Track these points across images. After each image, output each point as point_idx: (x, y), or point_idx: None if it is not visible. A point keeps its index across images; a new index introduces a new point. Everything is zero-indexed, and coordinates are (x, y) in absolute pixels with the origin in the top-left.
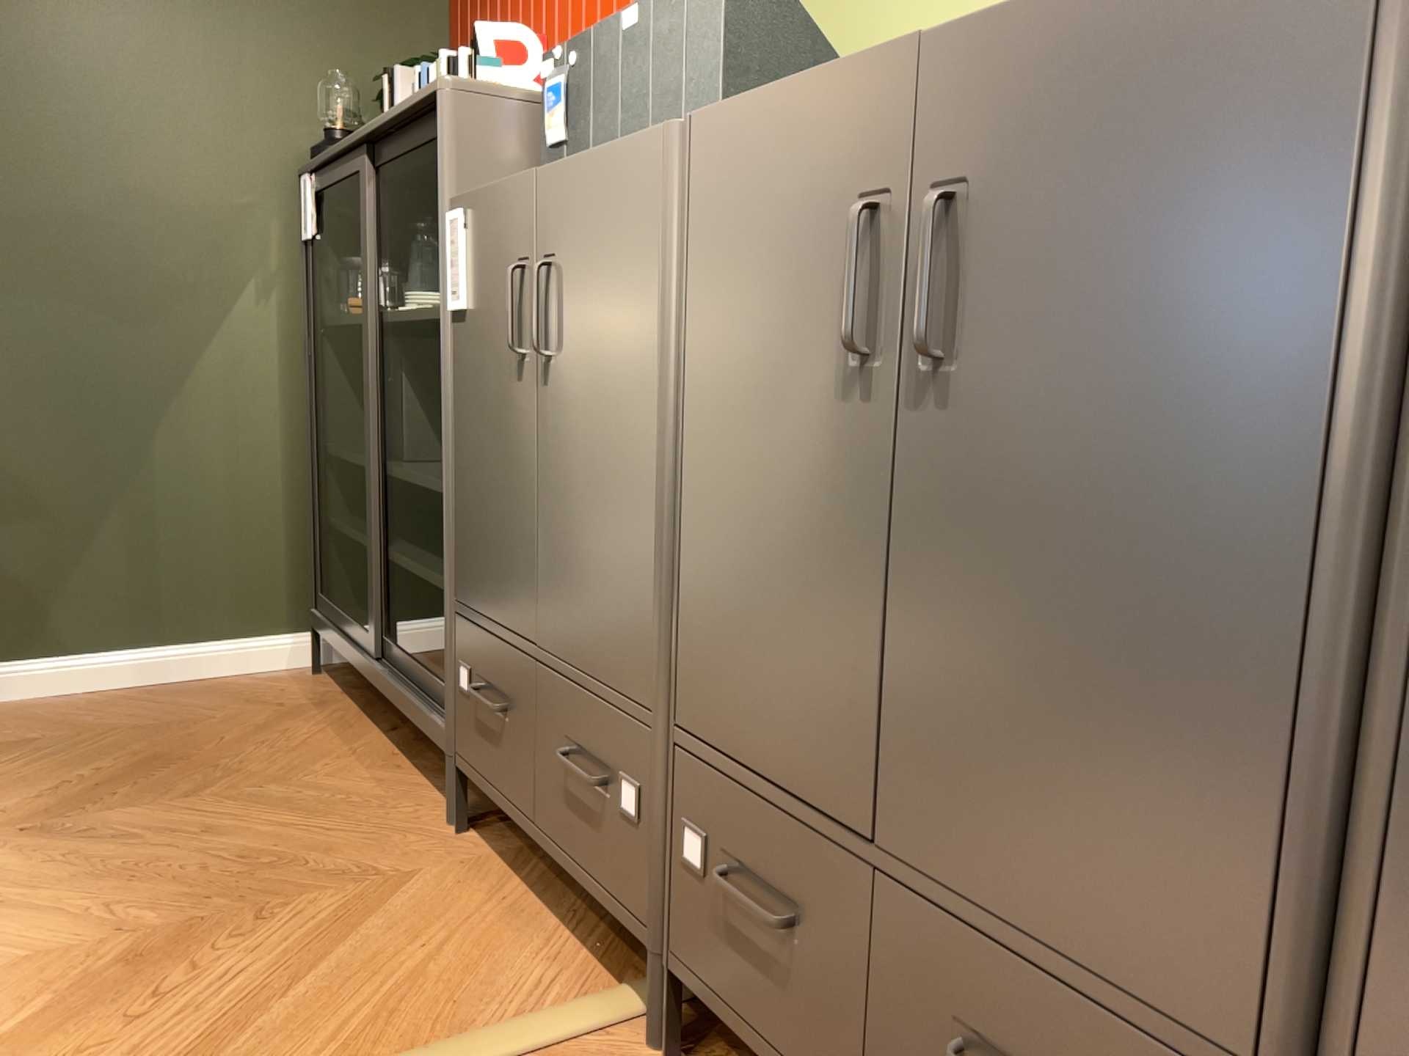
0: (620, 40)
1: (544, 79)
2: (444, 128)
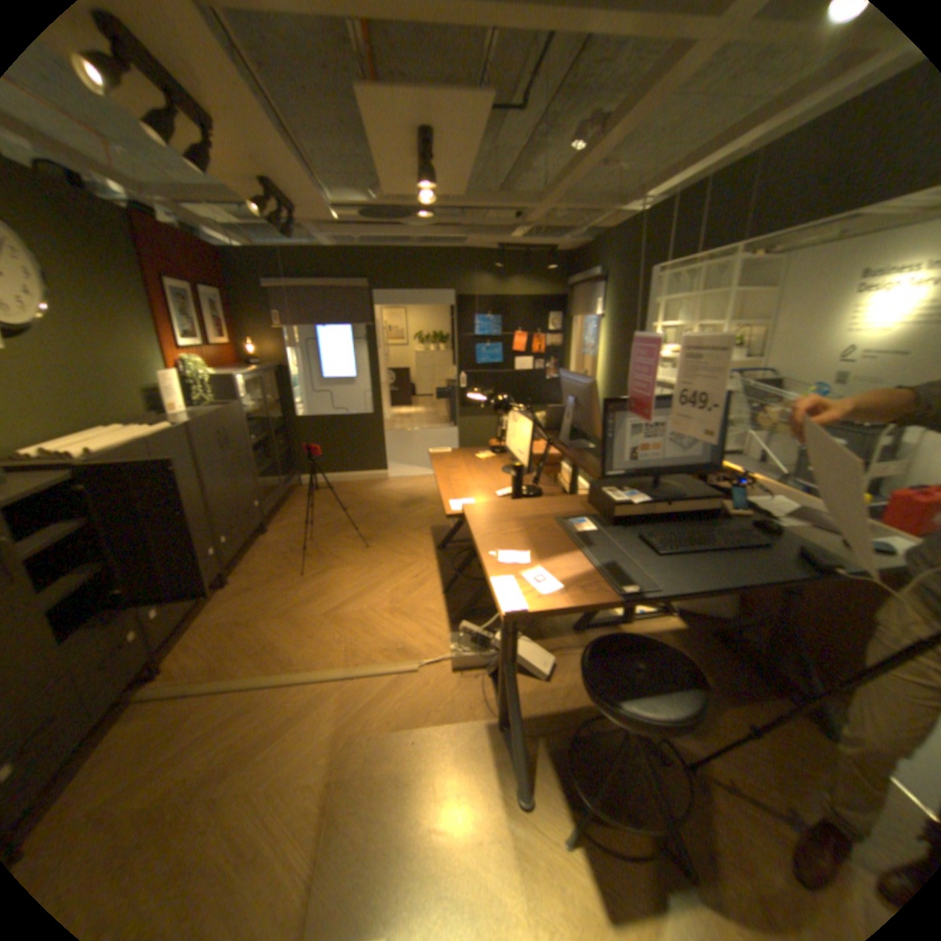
0: None
1: None
2: None
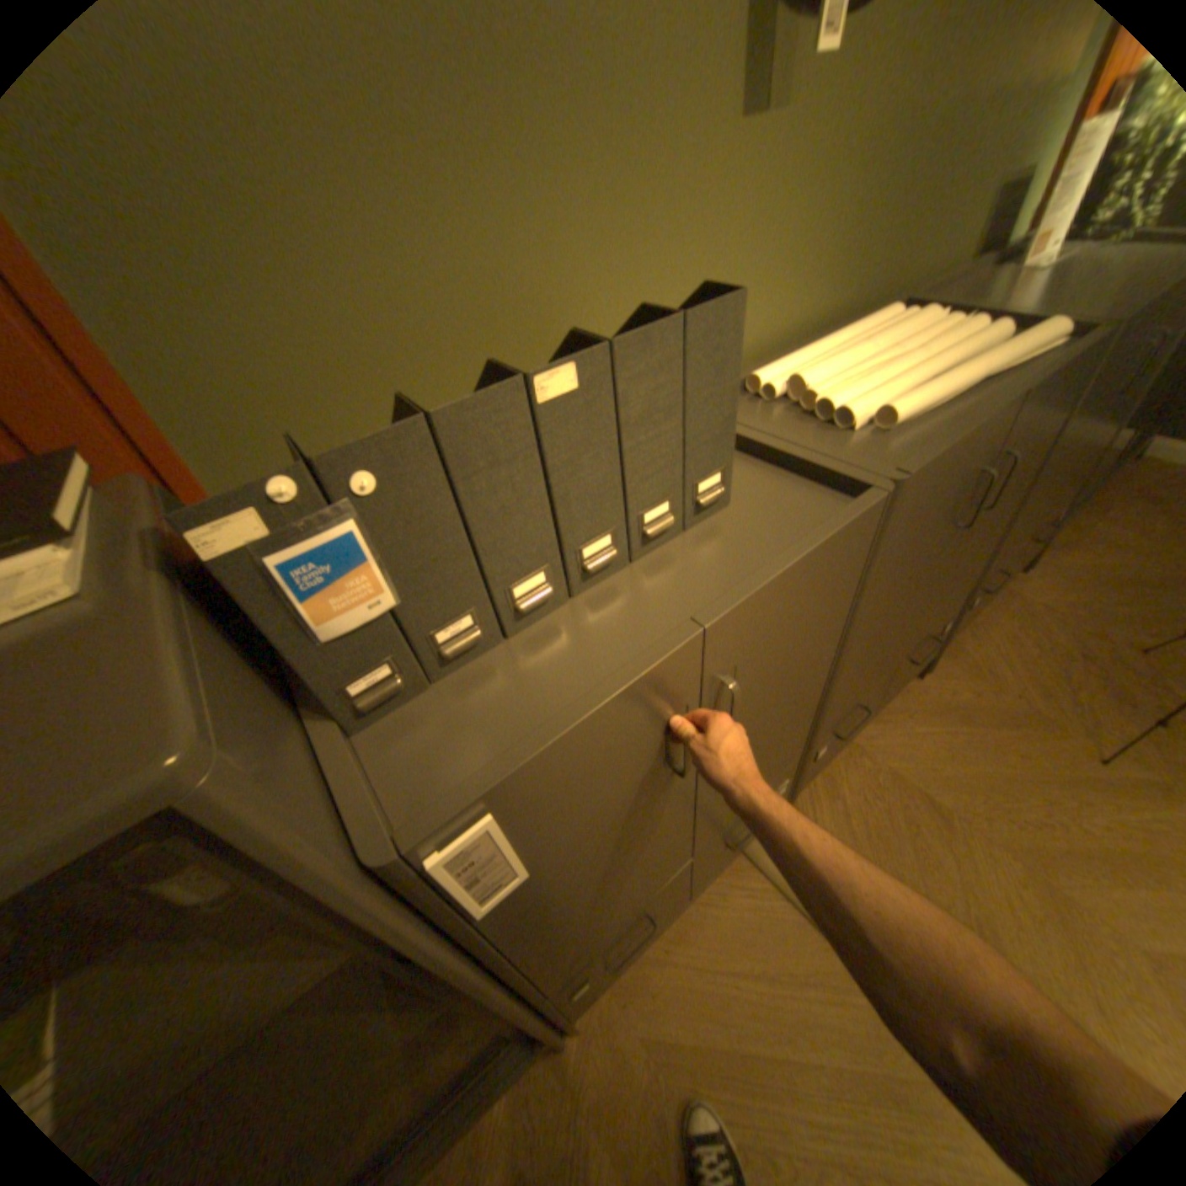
0: (529, 409)
1: (209, 547)
2: (253, 821)
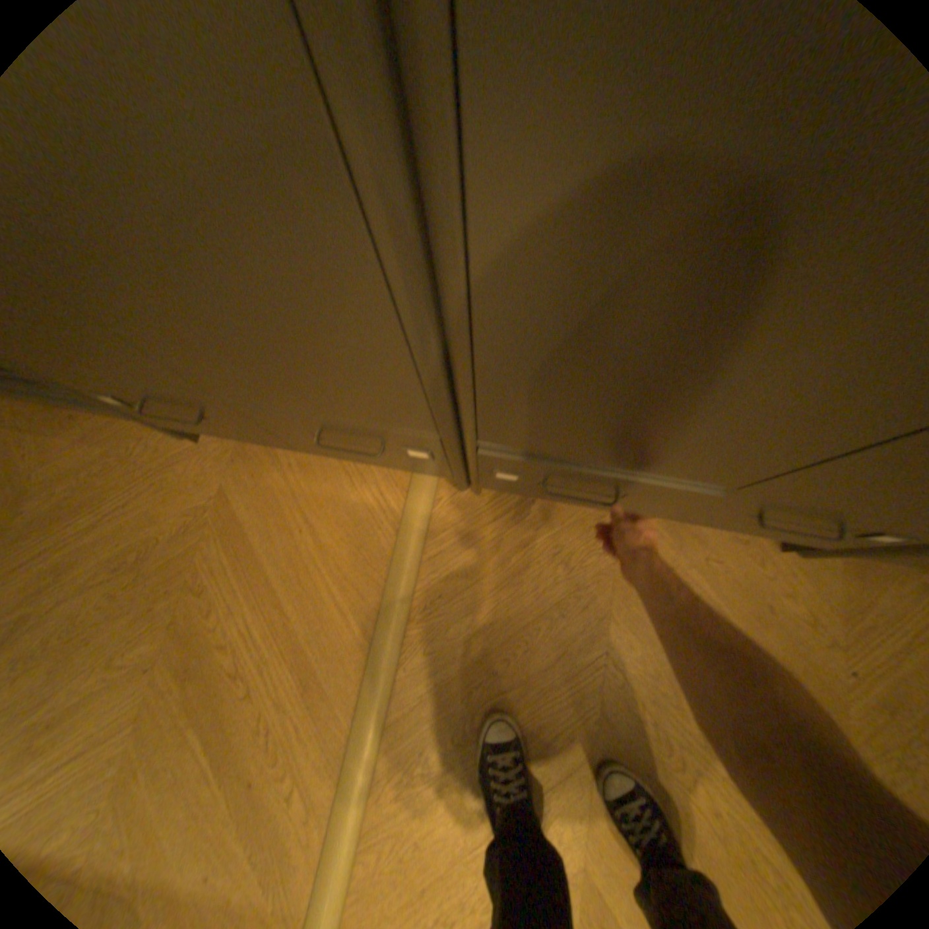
0: None
1: None
2: None
